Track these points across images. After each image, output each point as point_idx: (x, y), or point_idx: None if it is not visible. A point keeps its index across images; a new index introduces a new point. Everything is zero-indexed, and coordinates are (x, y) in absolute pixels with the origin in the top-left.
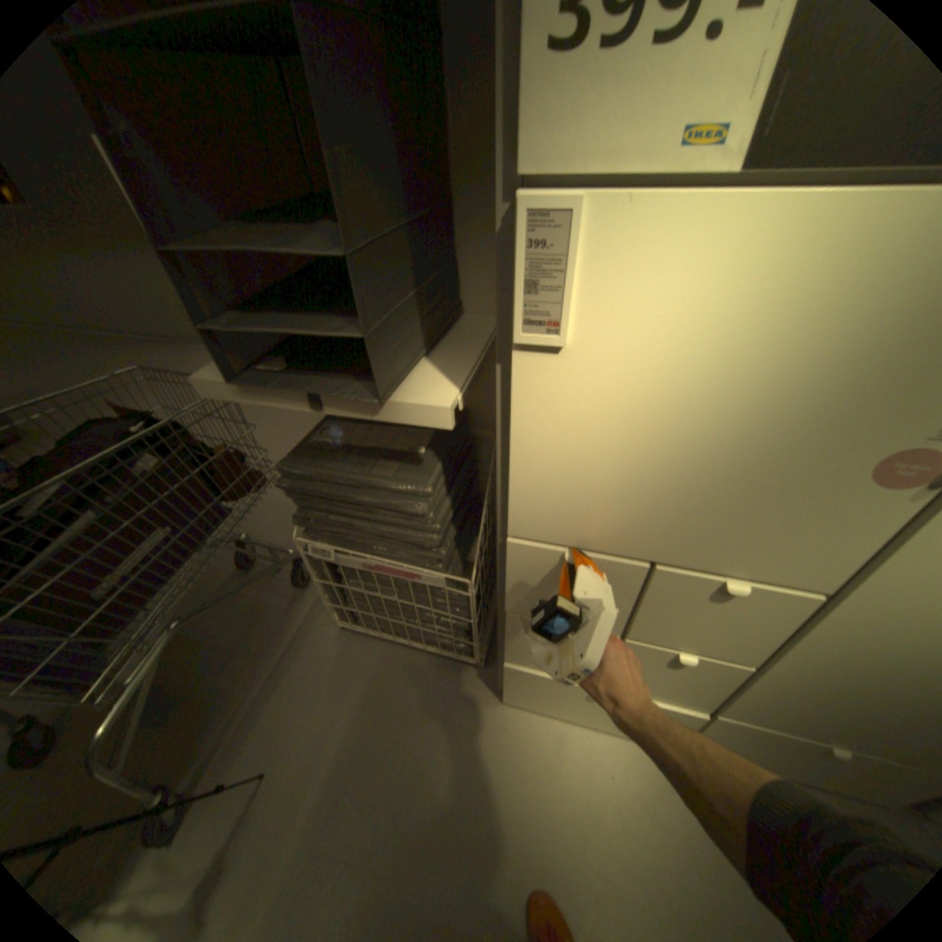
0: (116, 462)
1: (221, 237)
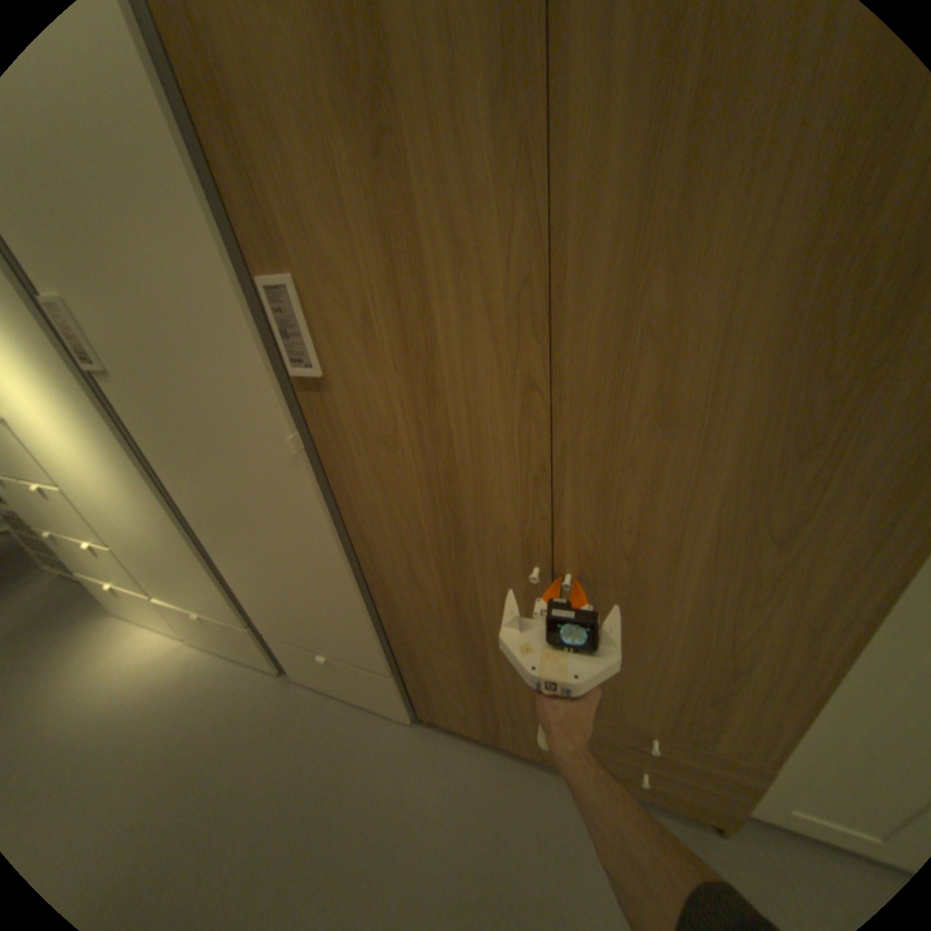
0: None
1: None
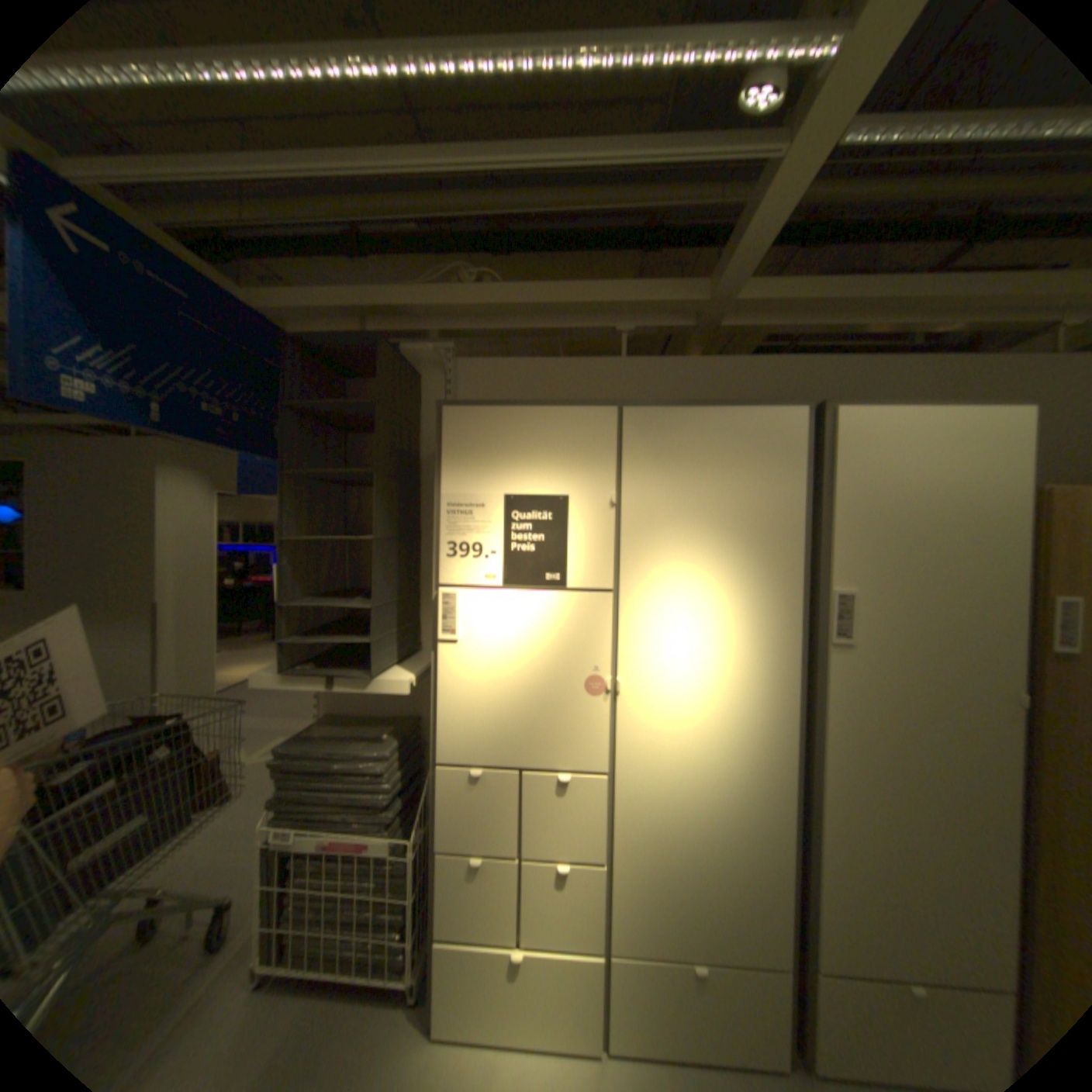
0: (137, 750)
1: (302, 603)
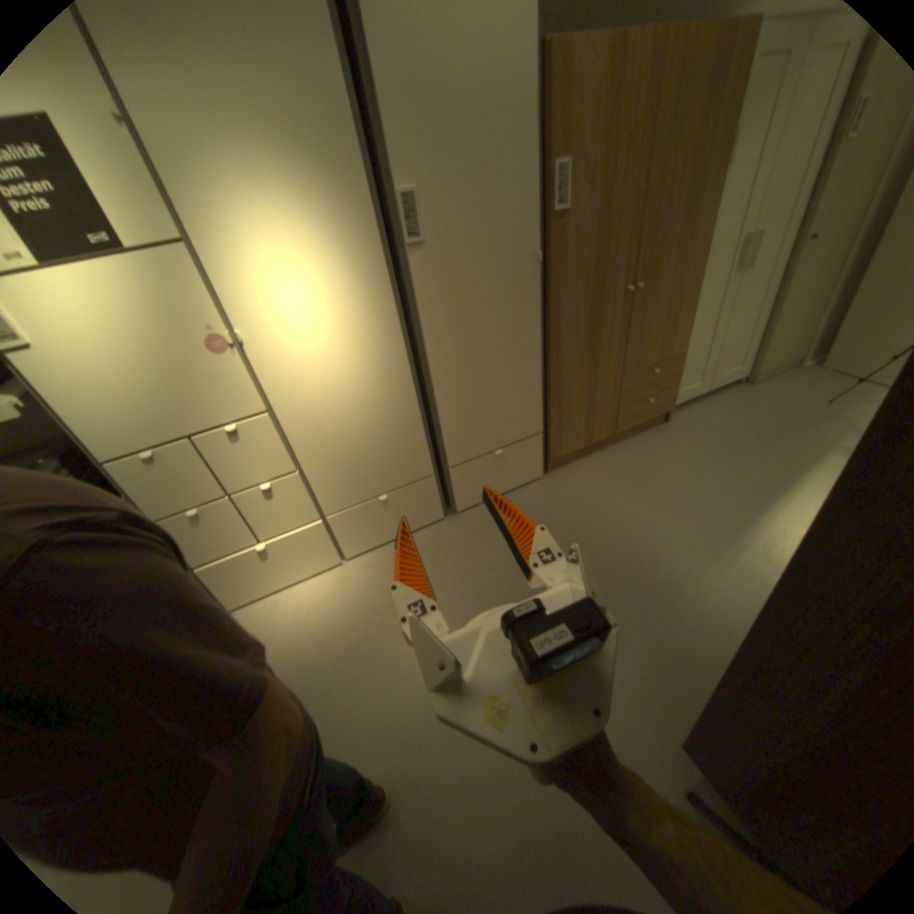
0: None
1: None
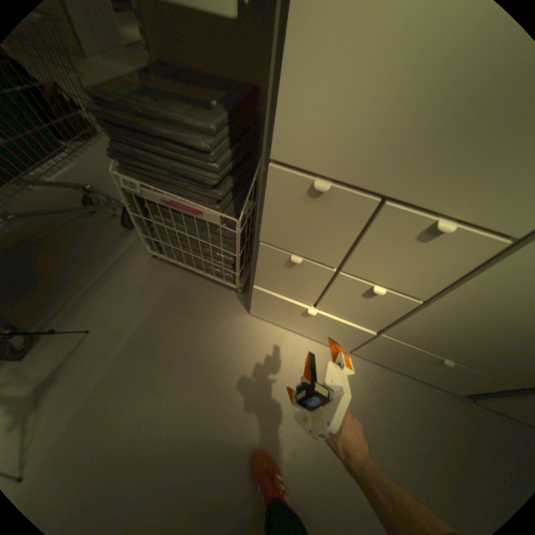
0: None
1: None
